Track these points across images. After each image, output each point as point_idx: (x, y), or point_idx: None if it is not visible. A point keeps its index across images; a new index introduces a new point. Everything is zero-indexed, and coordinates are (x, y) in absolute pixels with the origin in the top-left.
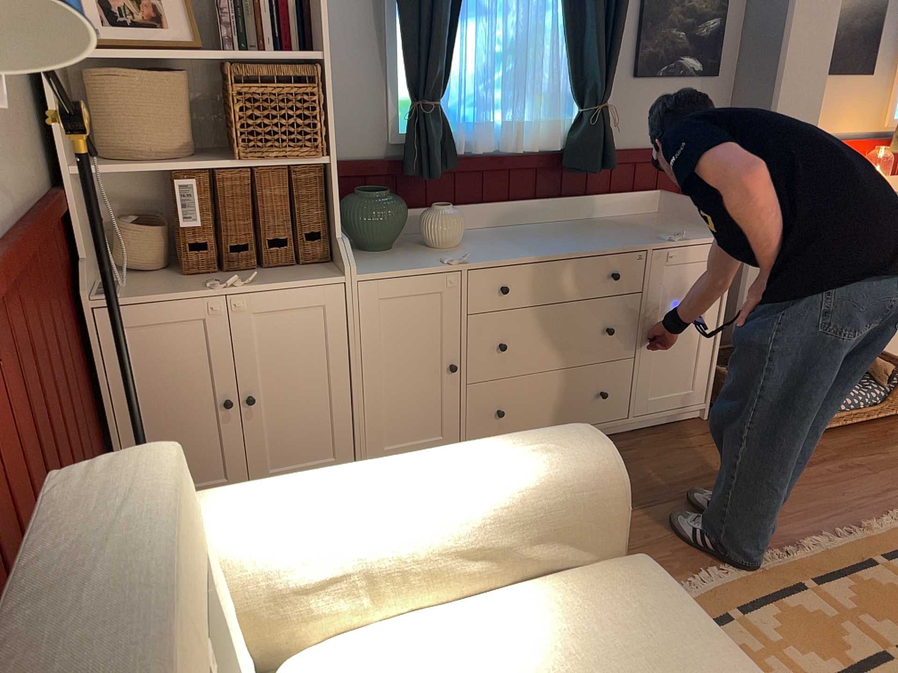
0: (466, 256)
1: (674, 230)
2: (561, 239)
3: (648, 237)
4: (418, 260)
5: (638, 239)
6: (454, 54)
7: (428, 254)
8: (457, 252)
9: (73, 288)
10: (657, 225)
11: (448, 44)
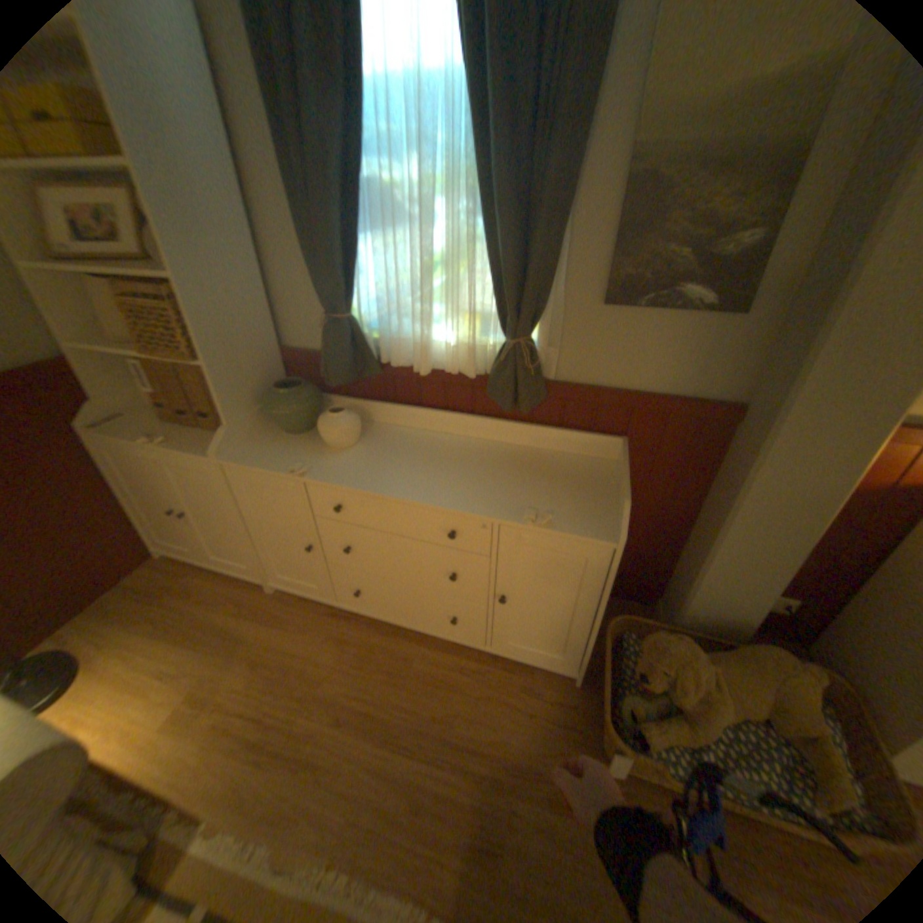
0: (308, 468)
1: (571, 502)
2: (438, 471)
3: (518, 503)
4: (290, 456)
5: (504, 501)
6: (359, 266)
7: (311, 450)
8: (334, 455)
9: (71, 418)
10: (572, 483)
11: (347, 256)
